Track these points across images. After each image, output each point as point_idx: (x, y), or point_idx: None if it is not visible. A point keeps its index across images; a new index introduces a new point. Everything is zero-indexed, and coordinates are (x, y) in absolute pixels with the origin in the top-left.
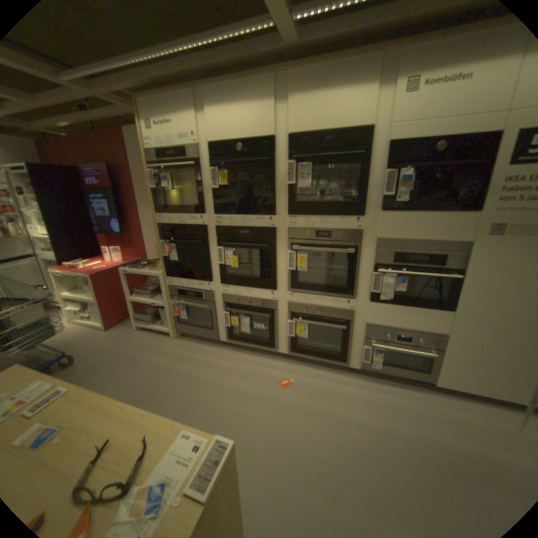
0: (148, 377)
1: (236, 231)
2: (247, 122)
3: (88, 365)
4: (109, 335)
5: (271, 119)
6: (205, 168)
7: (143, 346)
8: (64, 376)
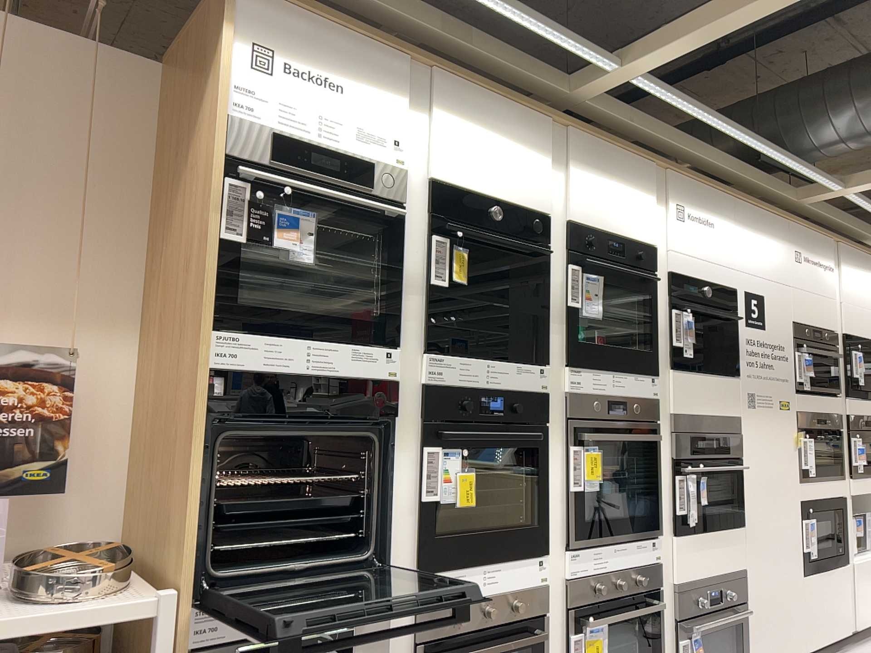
0: None
1: (475, 395)
2: (508, 180)
3: None
4: None
5: (543, 192)
6: (417, 234)
7: None
8: None
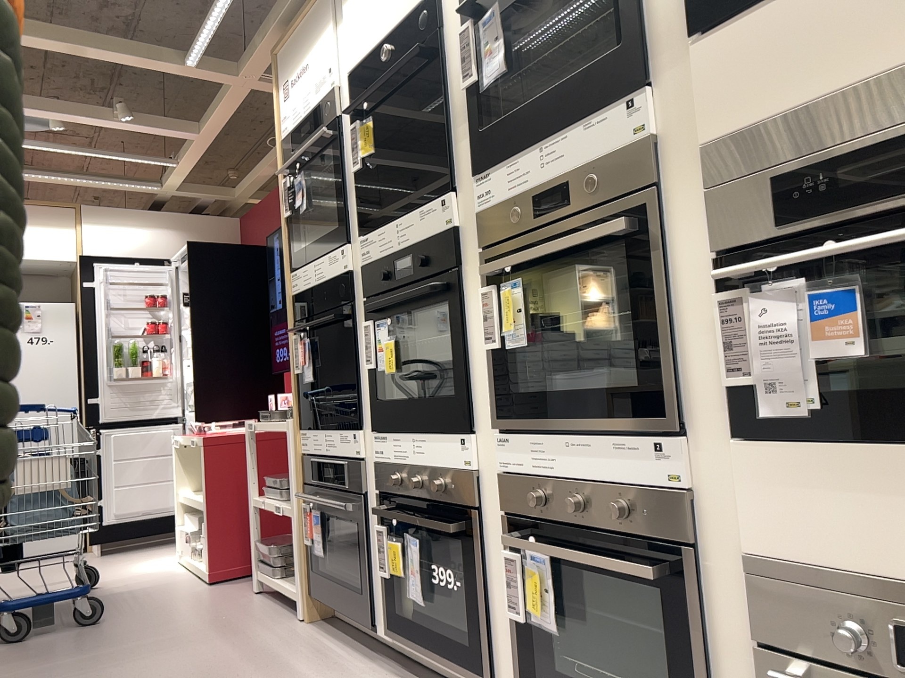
0: (172, 674)
1: (391, 263)
2: None
3: (122, 627)
4: (213, 589)
5: None
6: (349, 131)
7: (238, 618)
8: (72, 634)
